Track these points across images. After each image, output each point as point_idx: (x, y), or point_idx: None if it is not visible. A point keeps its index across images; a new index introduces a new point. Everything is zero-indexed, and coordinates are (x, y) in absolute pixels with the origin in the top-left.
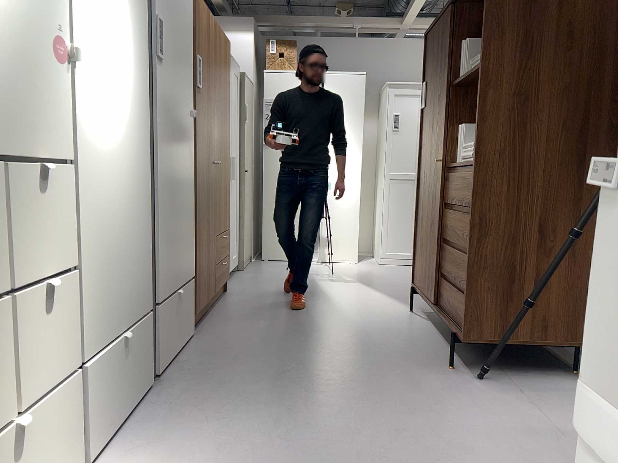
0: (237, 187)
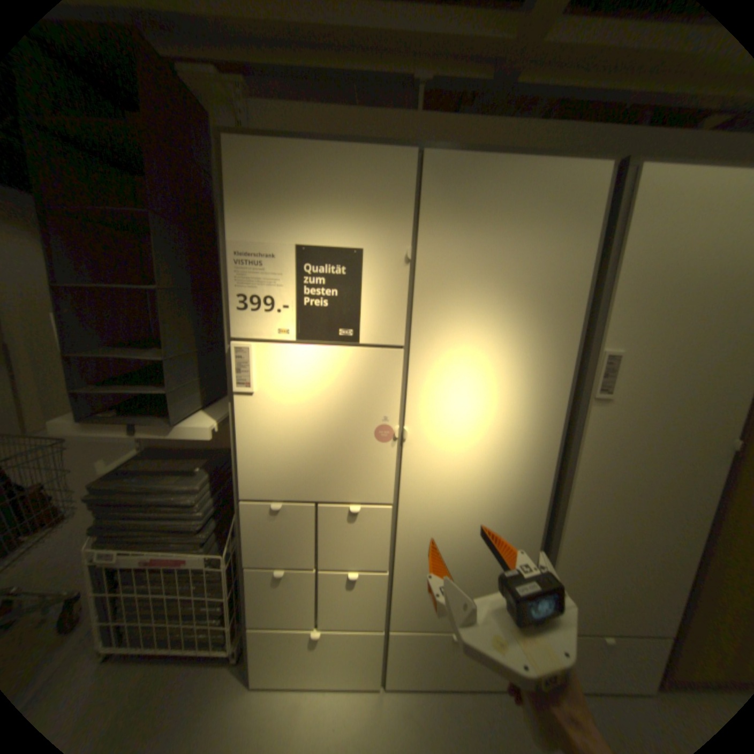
0: None
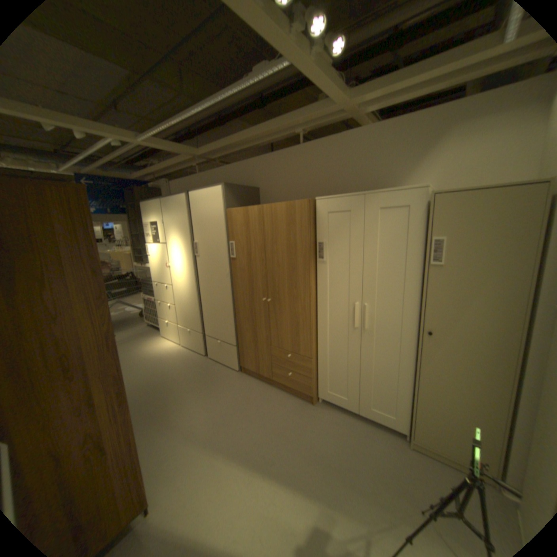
0: (406, 346)
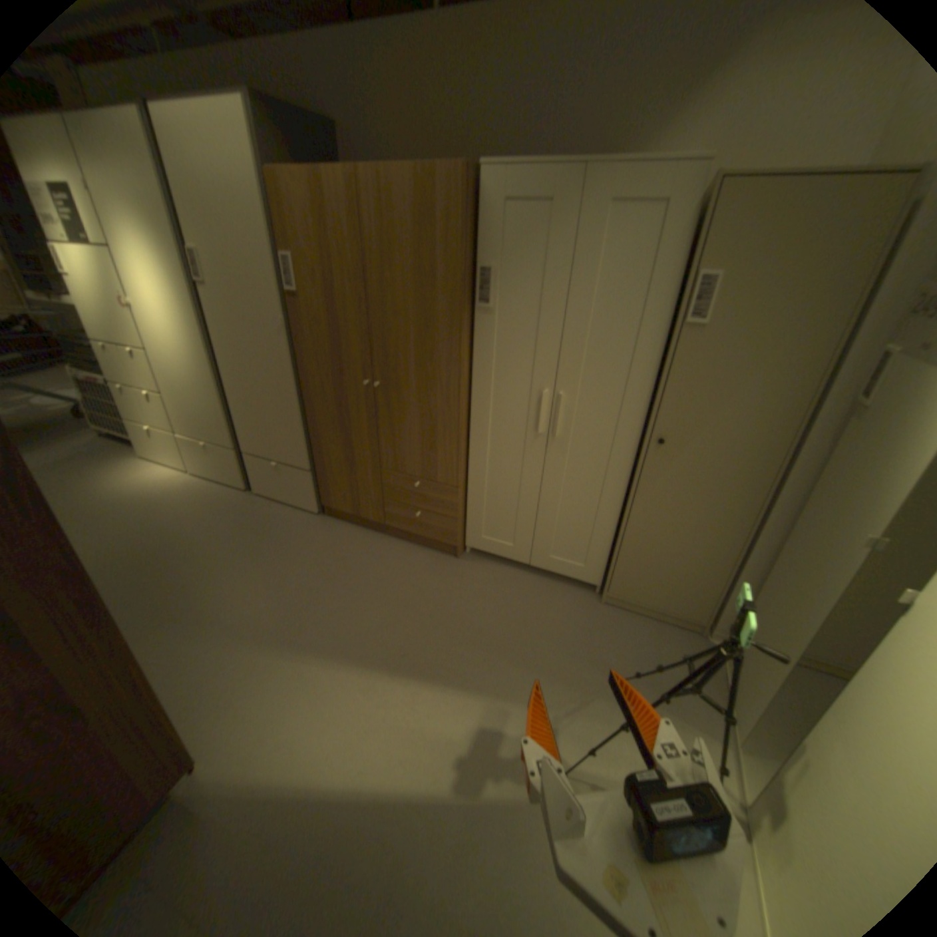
0: (617, 461)
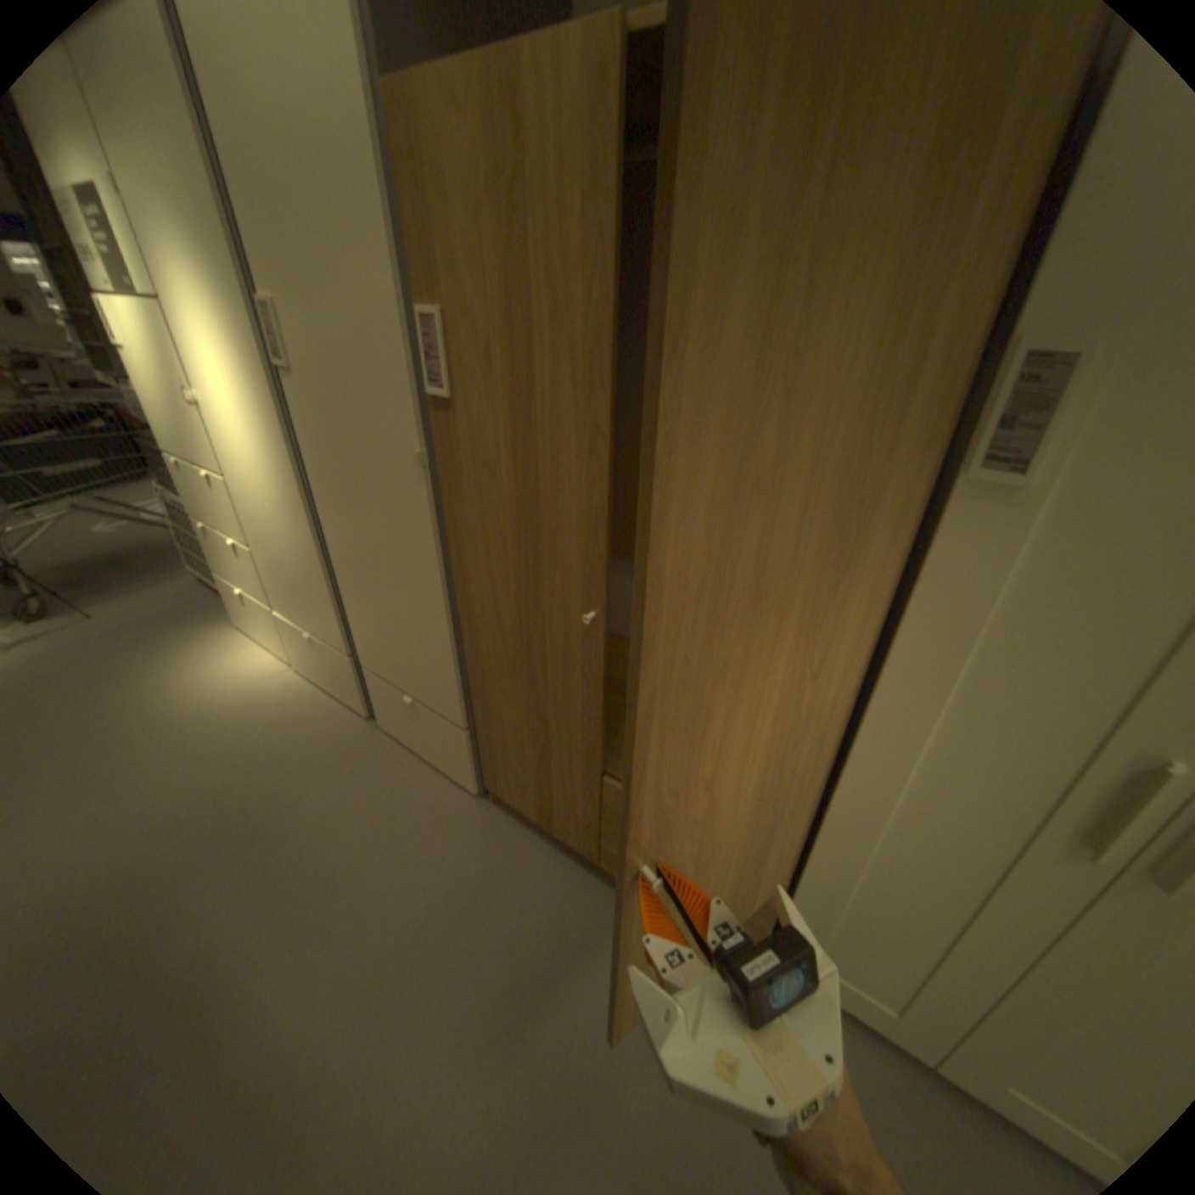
0: None
